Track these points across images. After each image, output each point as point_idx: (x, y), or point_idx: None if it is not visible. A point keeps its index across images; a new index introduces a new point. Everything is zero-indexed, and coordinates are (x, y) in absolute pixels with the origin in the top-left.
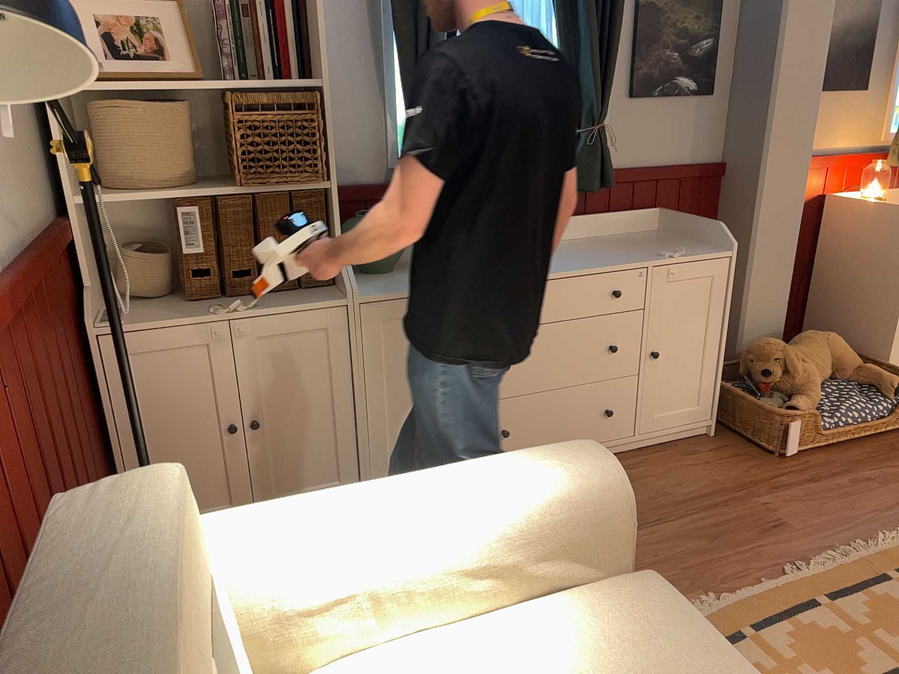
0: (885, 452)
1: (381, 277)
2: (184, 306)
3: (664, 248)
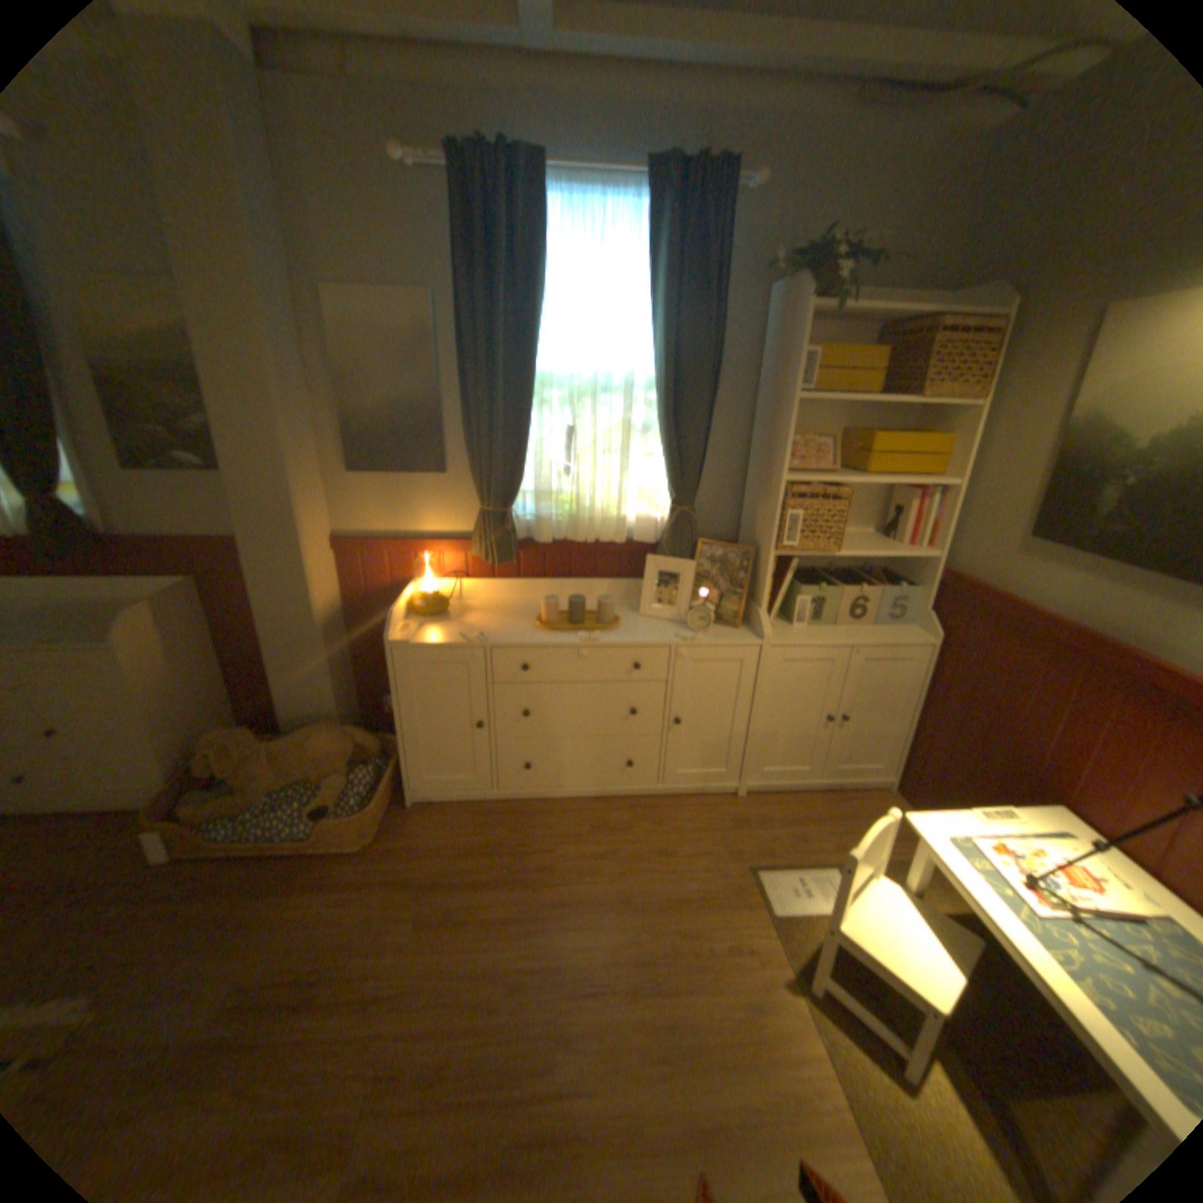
0: (270, 882)
1: None
2: None
3: (87, 628)
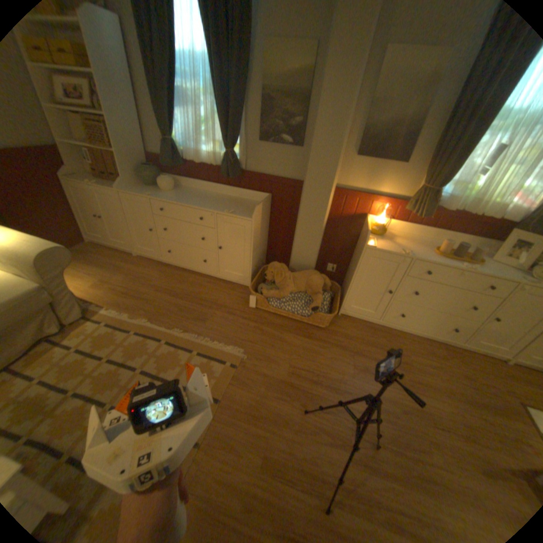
0: (291, 328)
1: (143, 187)
2: (88, 178)
3: (238, 209)
